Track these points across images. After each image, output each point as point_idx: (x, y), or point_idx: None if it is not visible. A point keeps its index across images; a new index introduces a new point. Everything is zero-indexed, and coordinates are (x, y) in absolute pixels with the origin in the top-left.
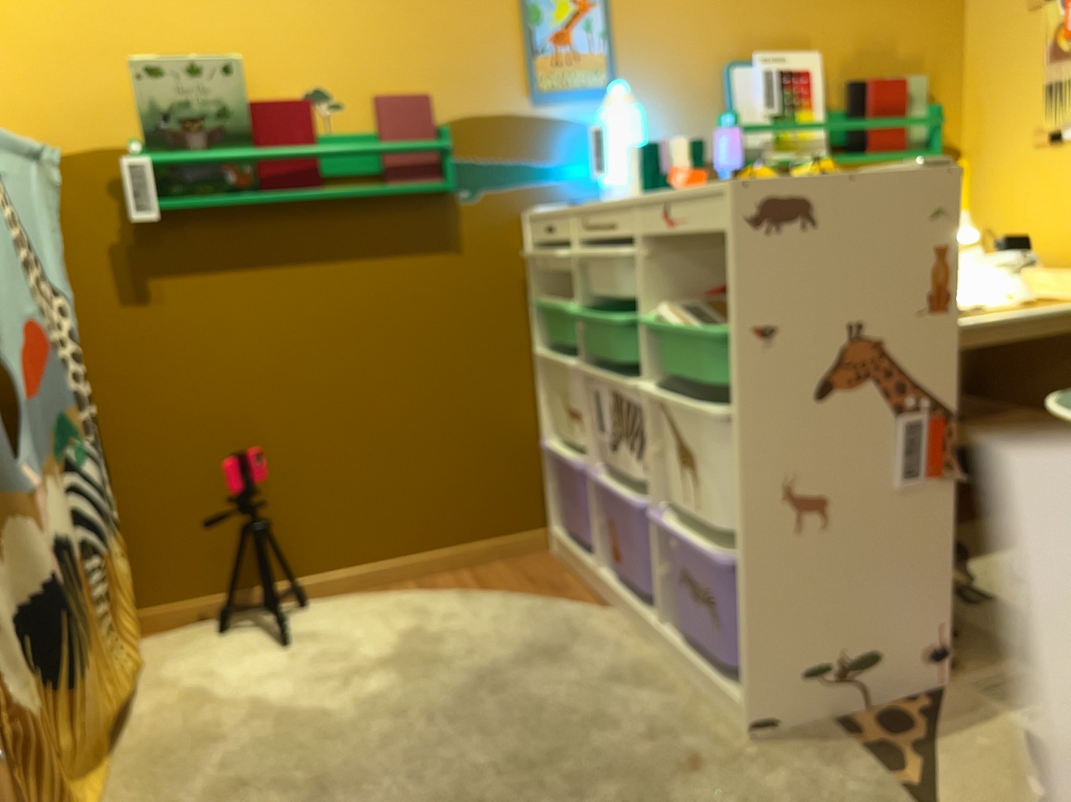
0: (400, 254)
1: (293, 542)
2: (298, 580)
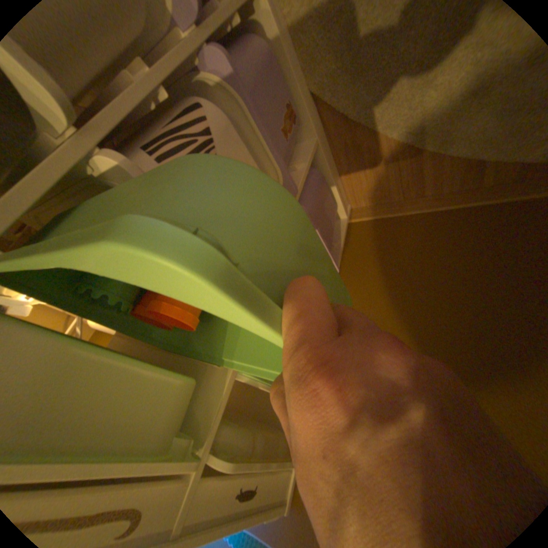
0: None
1: None
2: None
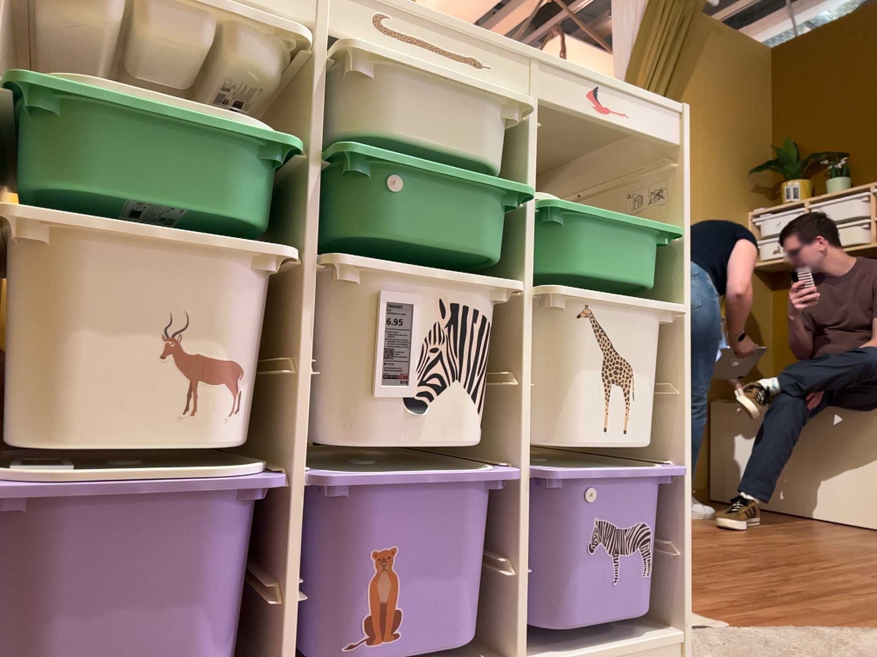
0: None
1: None
2: None
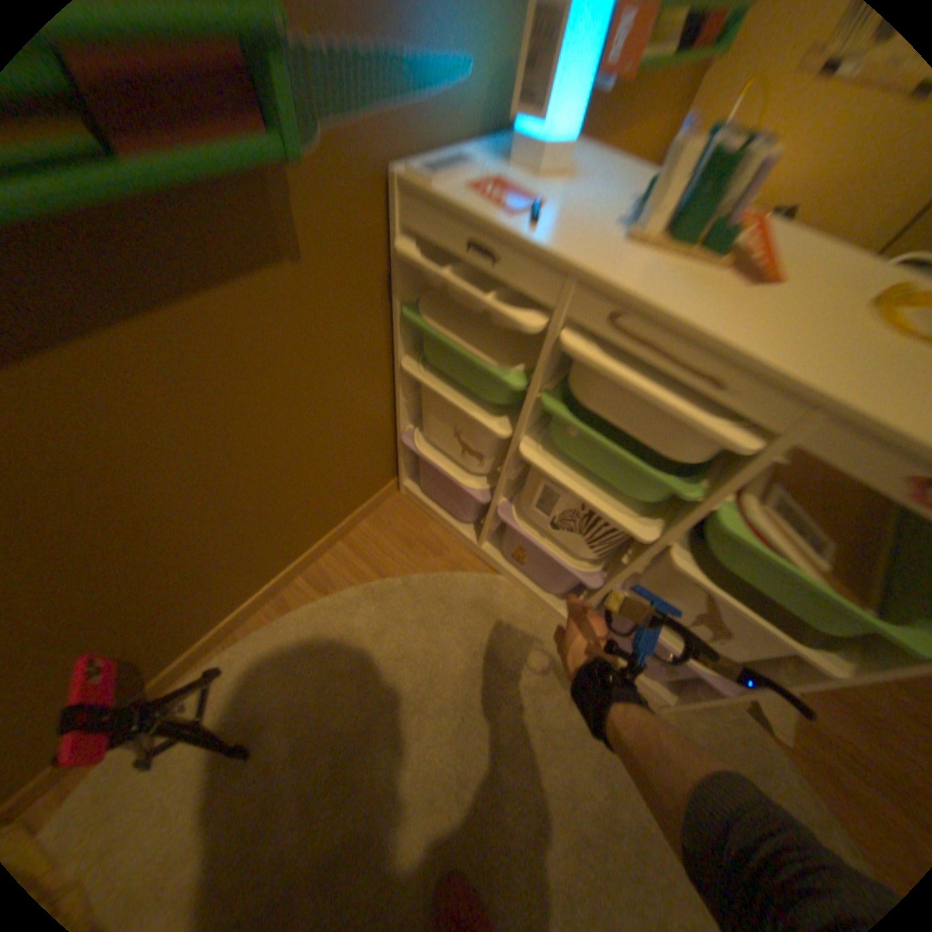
0: (198, 296)
1: (174, 639)
2: (193, 649)
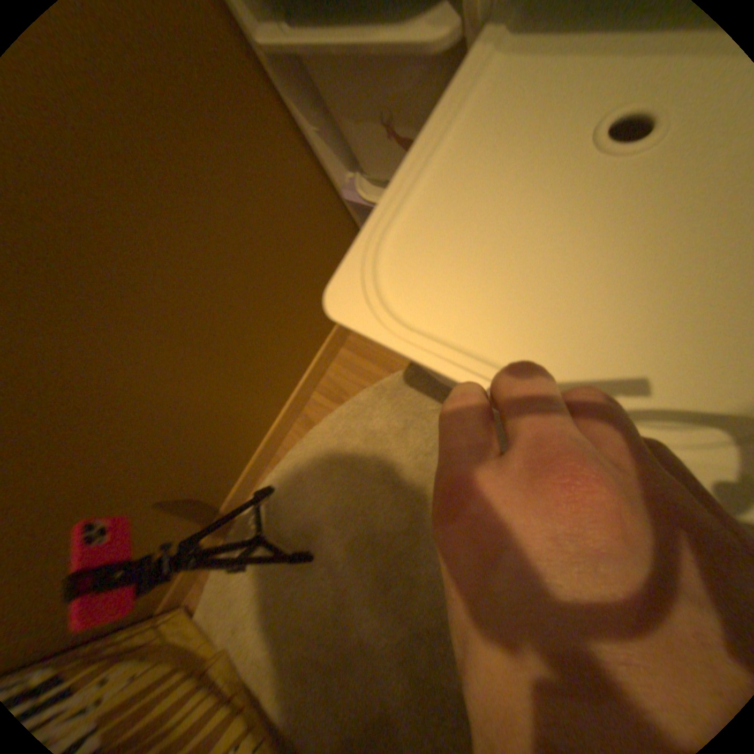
0: None
1: (213, 475)
2: (244, 477)
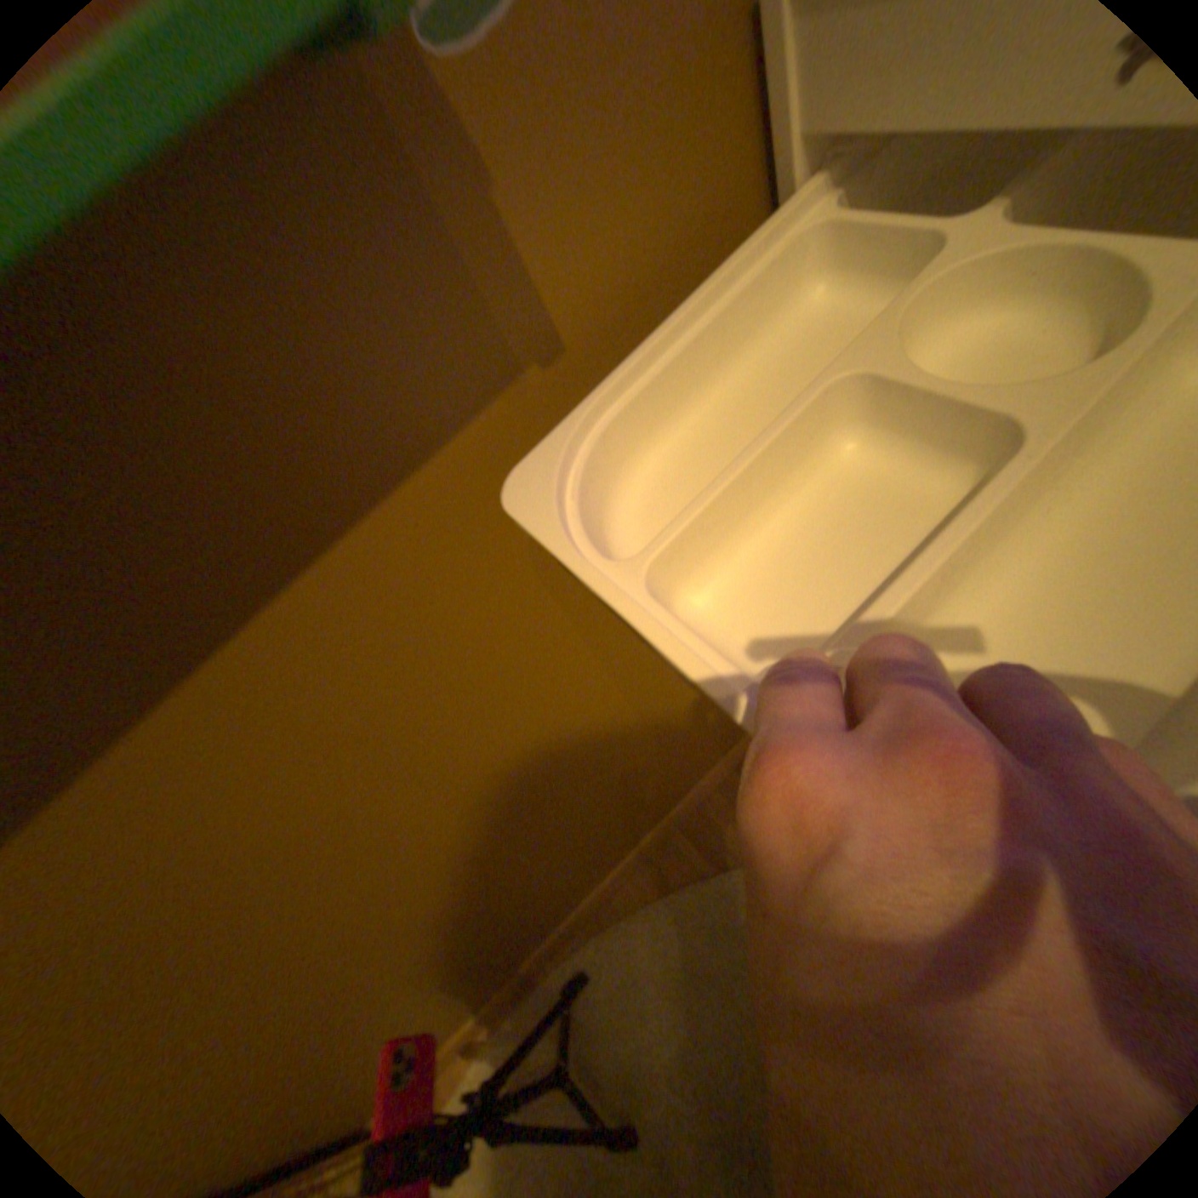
0: (346, 534)
1: (515, 944)
2: (546, 944)
